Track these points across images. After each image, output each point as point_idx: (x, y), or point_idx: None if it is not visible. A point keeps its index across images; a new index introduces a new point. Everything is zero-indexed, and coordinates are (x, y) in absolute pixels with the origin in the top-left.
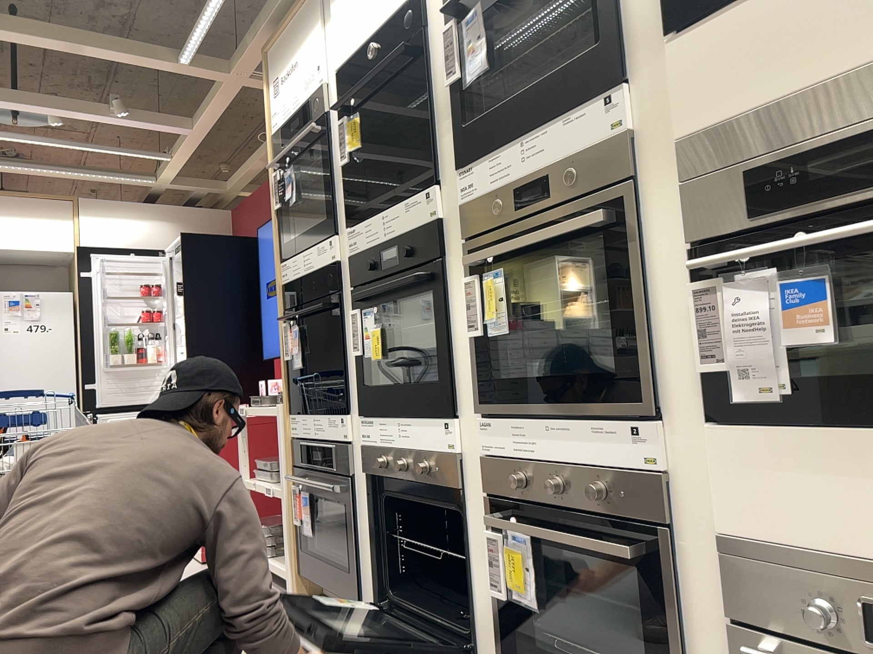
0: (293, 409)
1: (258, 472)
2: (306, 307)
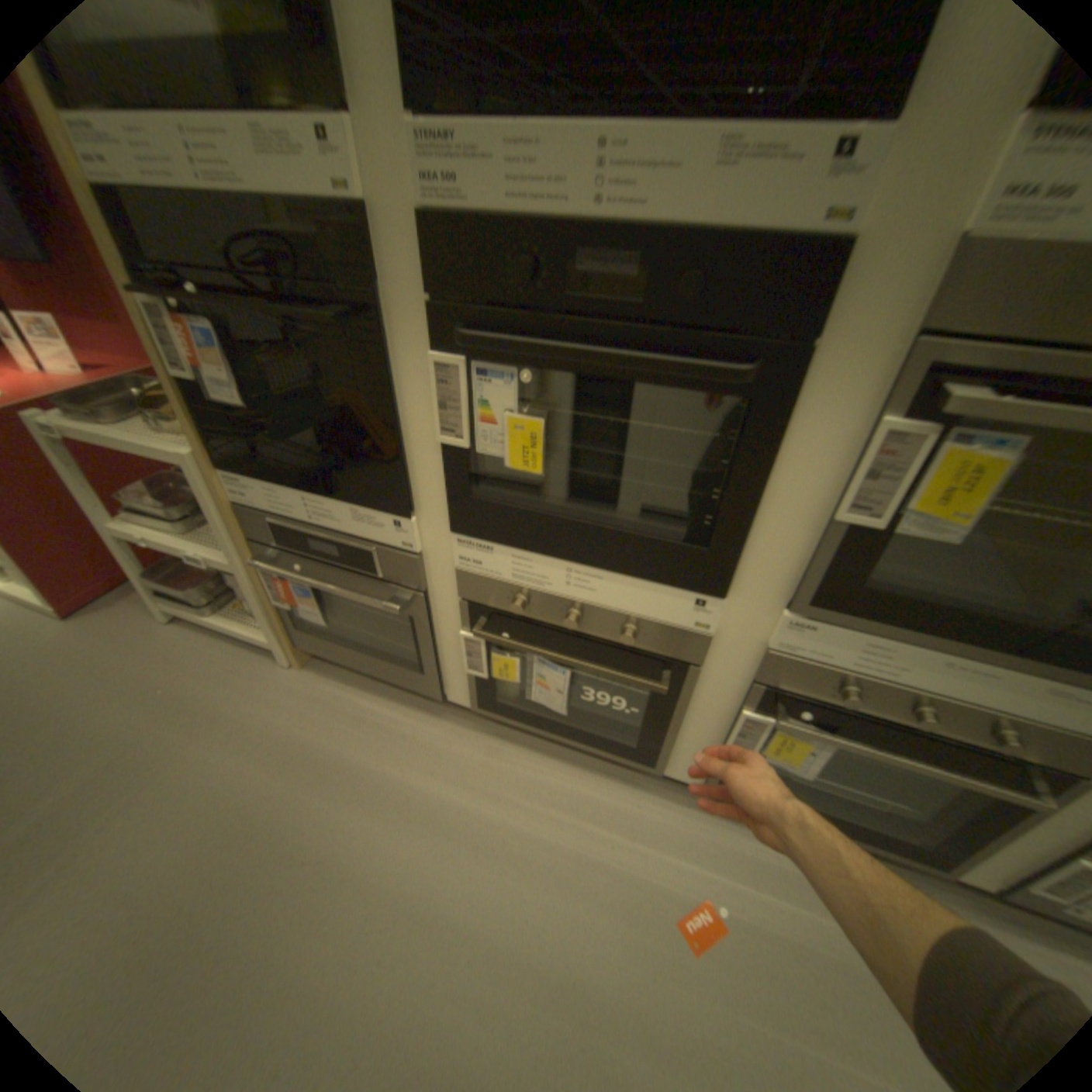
0: (222, 460)
1: (131, 512)
2: (204, 266)
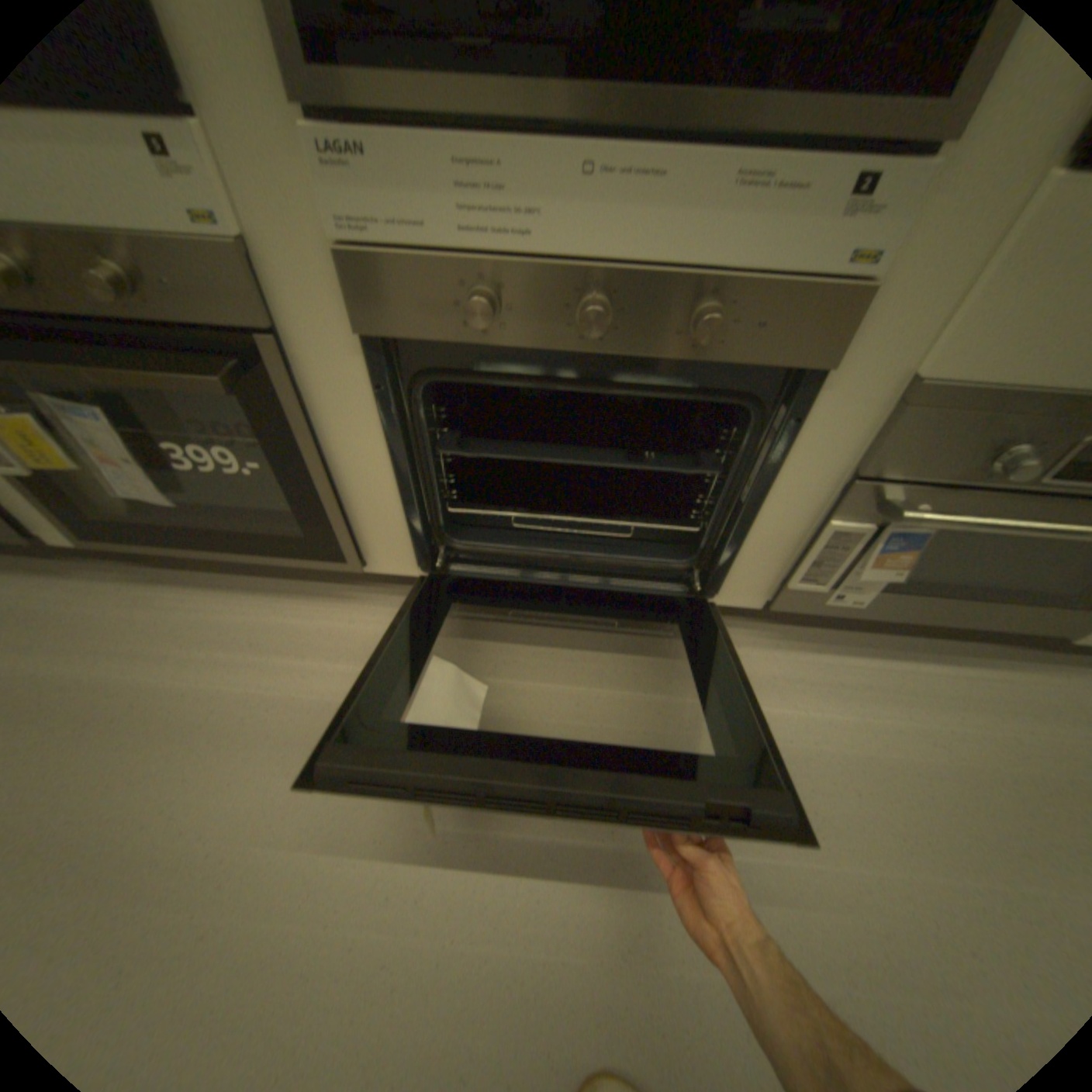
0: None
1: None
2: None
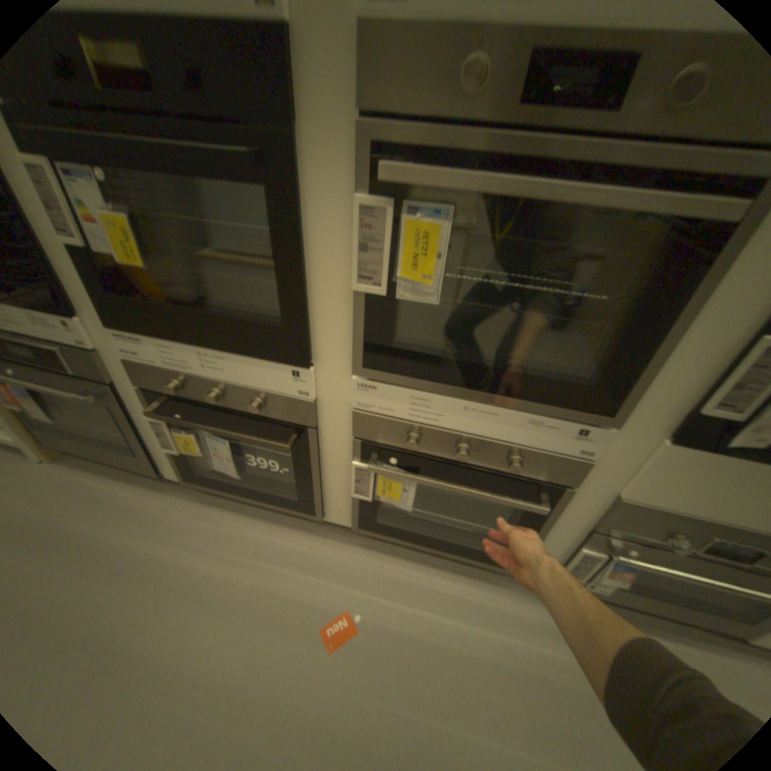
0: None
1: None
2: None
